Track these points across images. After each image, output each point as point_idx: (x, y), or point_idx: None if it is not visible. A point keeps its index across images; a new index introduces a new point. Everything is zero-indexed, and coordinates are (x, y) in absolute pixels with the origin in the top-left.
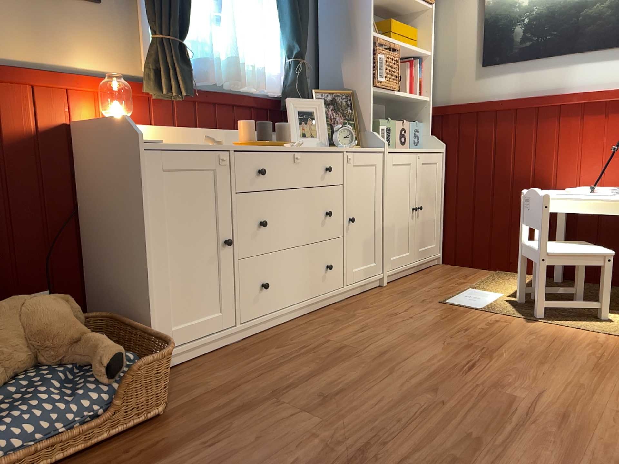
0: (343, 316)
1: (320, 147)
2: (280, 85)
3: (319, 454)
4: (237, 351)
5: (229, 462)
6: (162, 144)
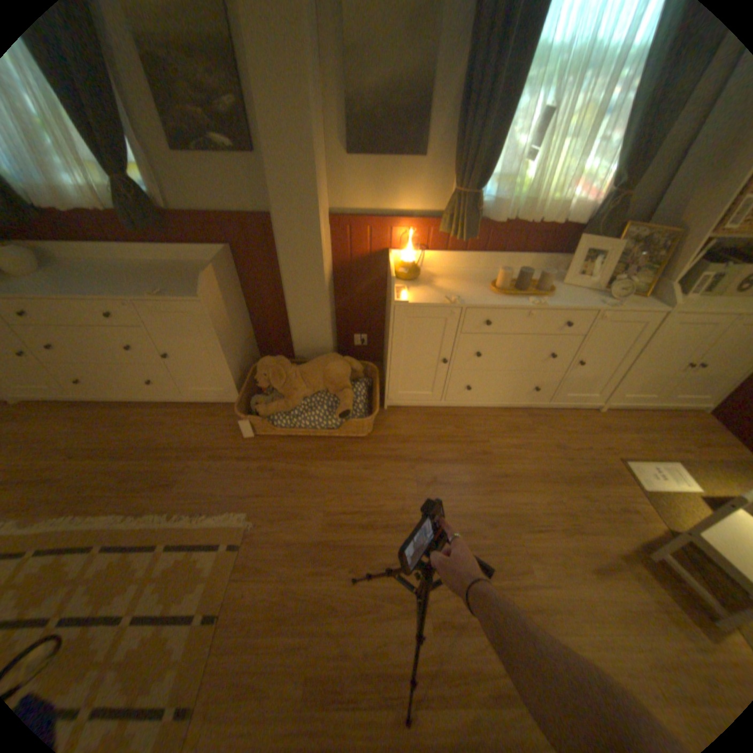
0: (524, 426)
1: (571, 304)
2: (596, 209)
3: (394, 510)
4: (433, 415)
5: (362, 483)
6: (412, 298)
